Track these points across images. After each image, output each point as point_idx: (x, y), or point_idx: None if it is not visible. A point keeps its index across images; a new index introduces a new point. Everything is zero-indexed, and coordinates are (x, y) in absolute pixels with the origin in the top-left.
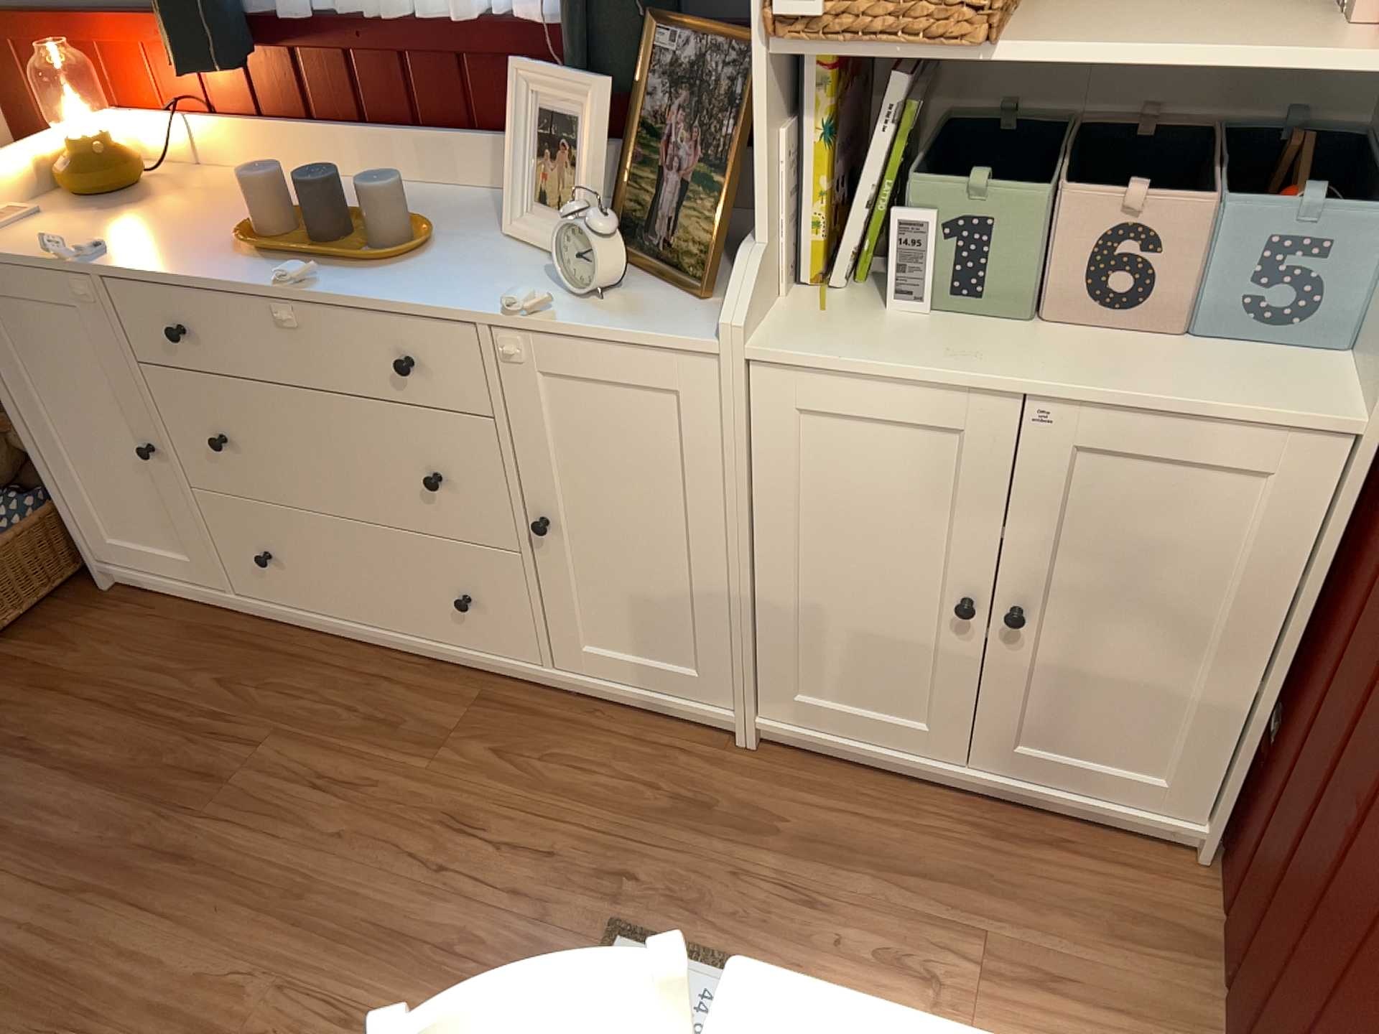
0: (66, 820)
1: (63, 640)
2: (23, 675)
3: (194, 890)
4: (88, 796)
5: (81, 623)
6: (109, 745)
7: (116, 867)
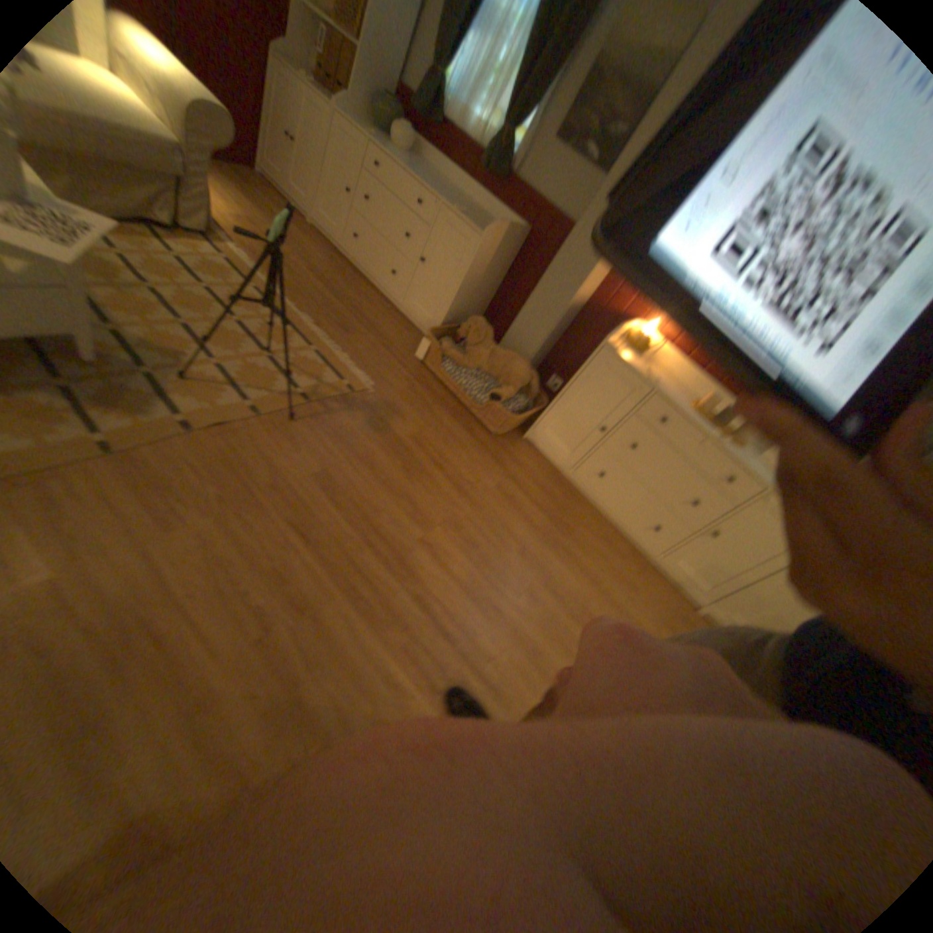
0: (530, 516)
1: (512, 447)
2: (504, 453)
3: (569, 564)
4: (534, 511)
5: (516, 444)
6: (535, 497)
7: (547, 542)
